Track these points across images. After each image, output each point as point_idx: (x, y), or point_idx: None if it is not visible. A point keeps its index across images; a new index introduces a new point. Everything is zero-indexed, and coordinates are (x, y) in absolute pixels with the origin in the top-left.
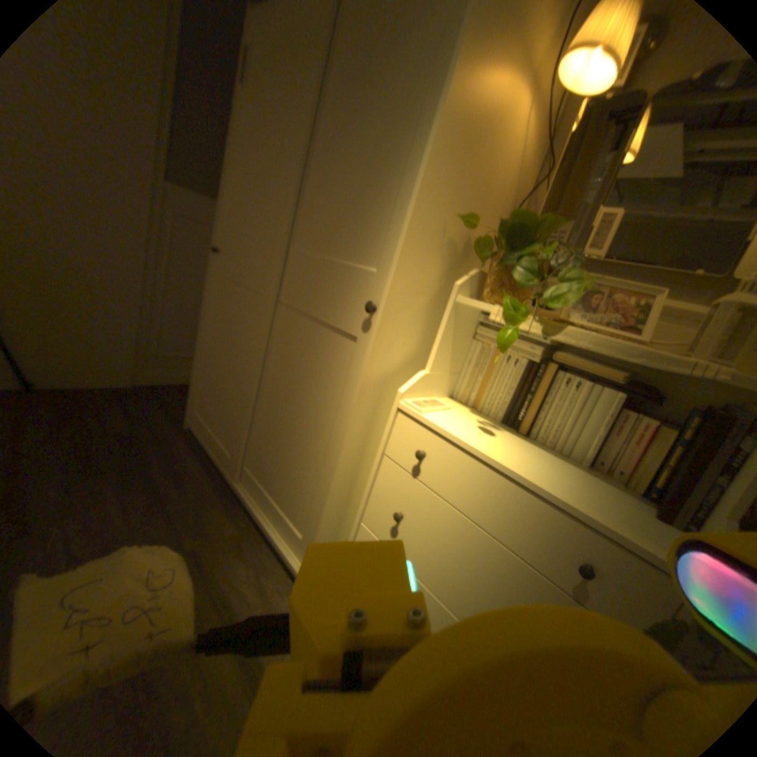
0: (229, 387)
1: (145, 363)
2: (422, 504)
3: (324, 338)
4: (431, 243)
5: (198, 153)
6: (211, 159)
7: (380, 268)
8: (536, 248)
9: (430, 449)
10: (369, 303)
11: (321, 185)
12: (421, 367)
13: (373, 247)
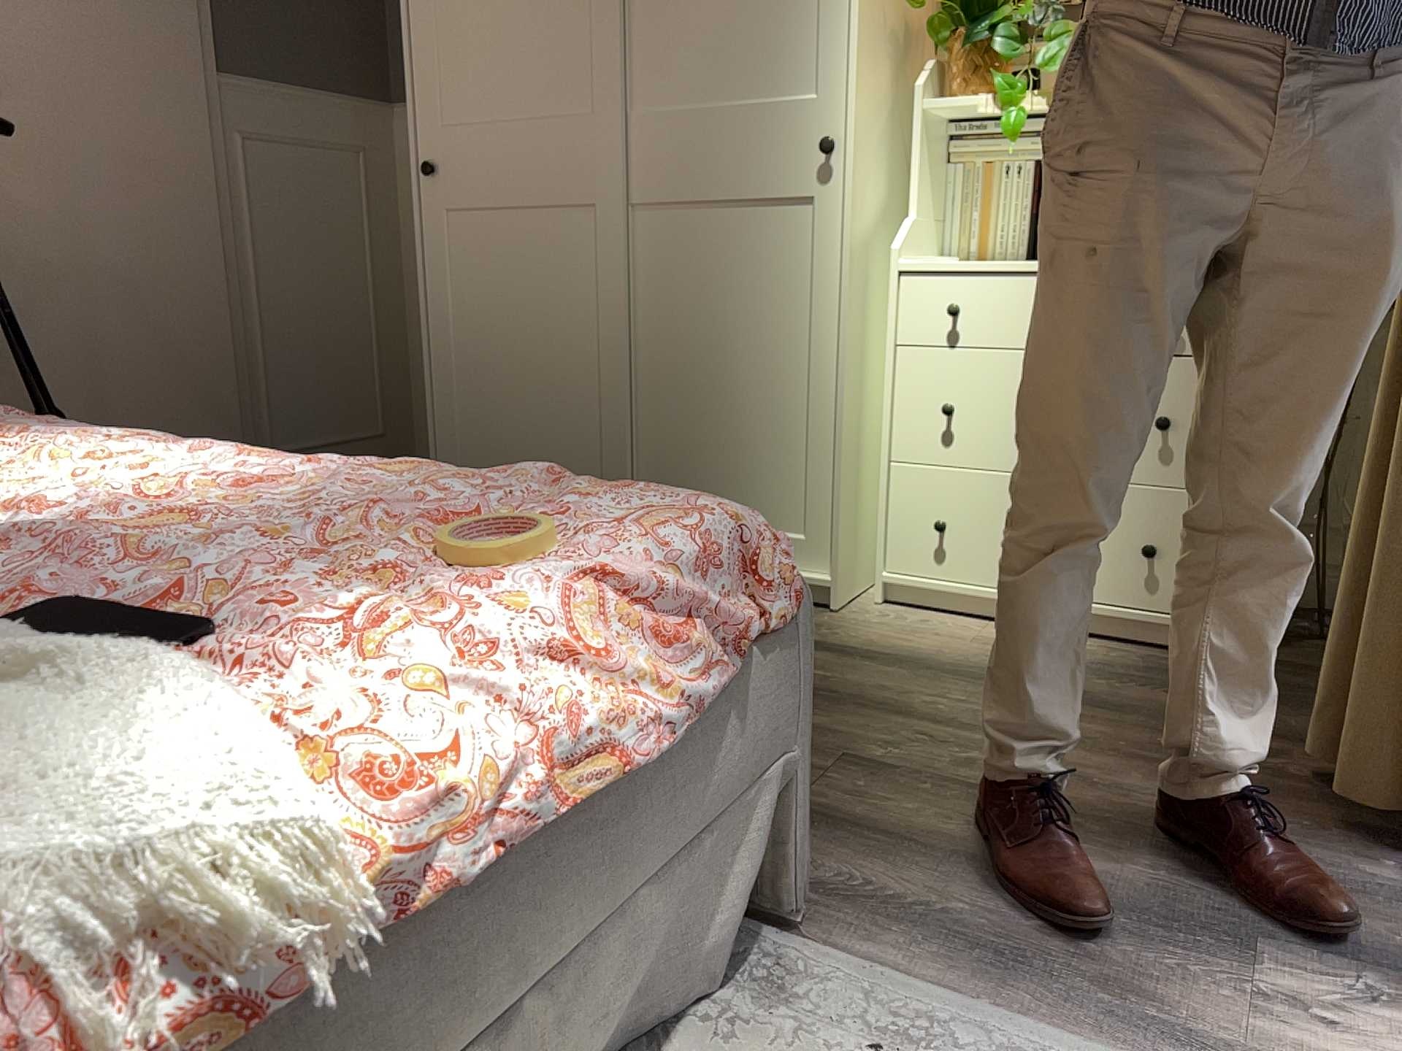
0: (561, 395)
1: None
2: (978, 373)
3: (754, 223)
4: (877, 42)
5: (264, 6)
6: (285, 11)
7: (824, 93)
8: (1002, 13)
9: (965, 298)
10: (821, 144)
11: (671, 5)
12: (895, 224)
13: (802, 69)
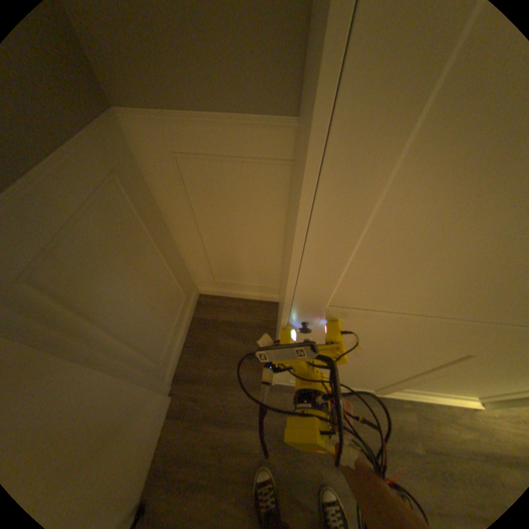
0: (371, 378)
1: (159, 376)
2: None
3: None
4: None
5: None
6: None
7: None
8: None
9: None
10: None
11: None
12: None
13: None
